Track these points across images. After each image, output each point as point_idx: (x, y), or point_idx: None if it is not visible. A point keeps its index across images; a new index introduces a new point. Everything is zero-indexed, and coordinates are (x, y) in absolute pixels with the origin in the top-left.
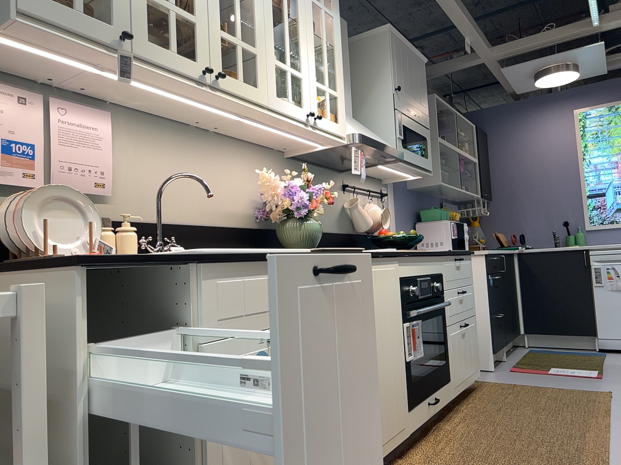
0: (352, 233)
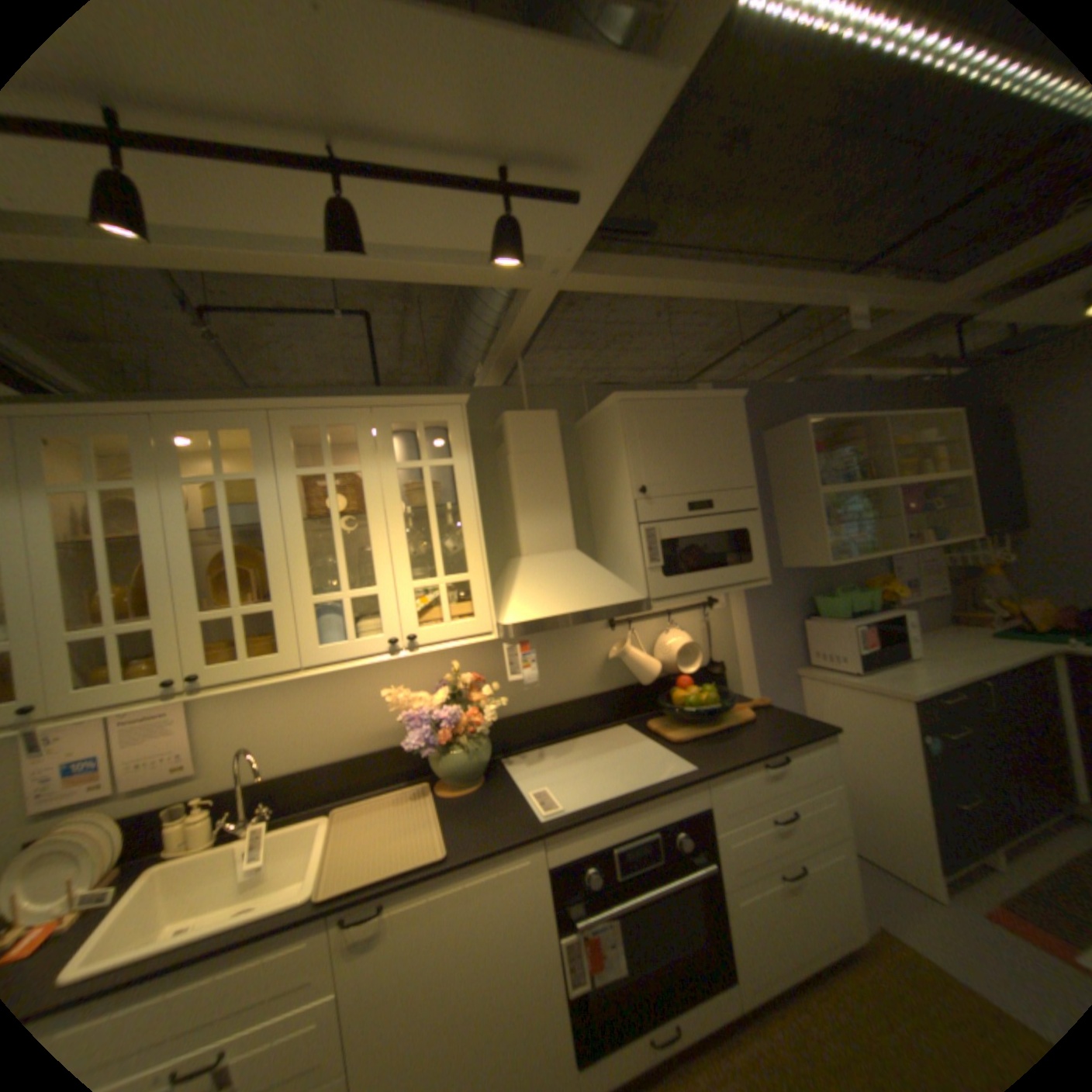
0: (631, 684)
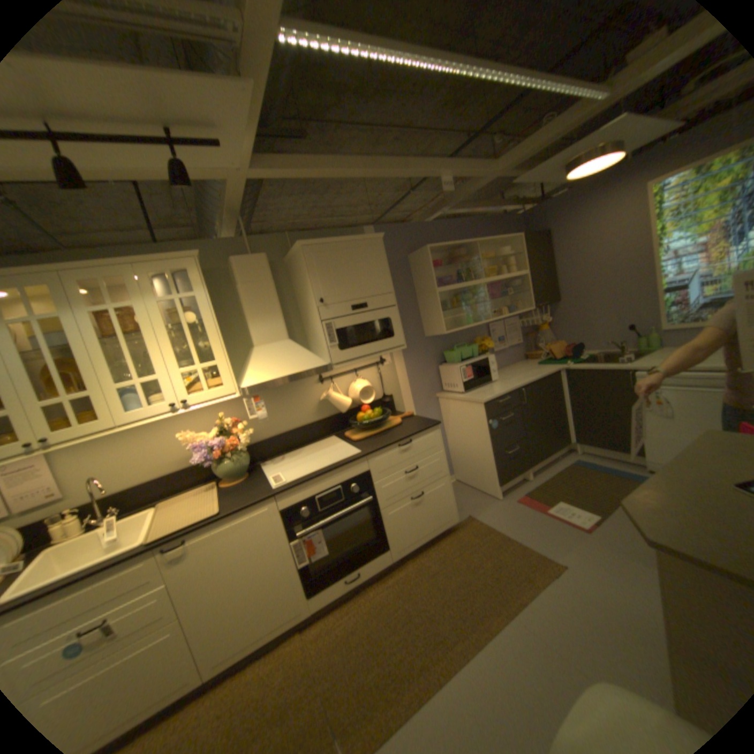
0: (336, 413)
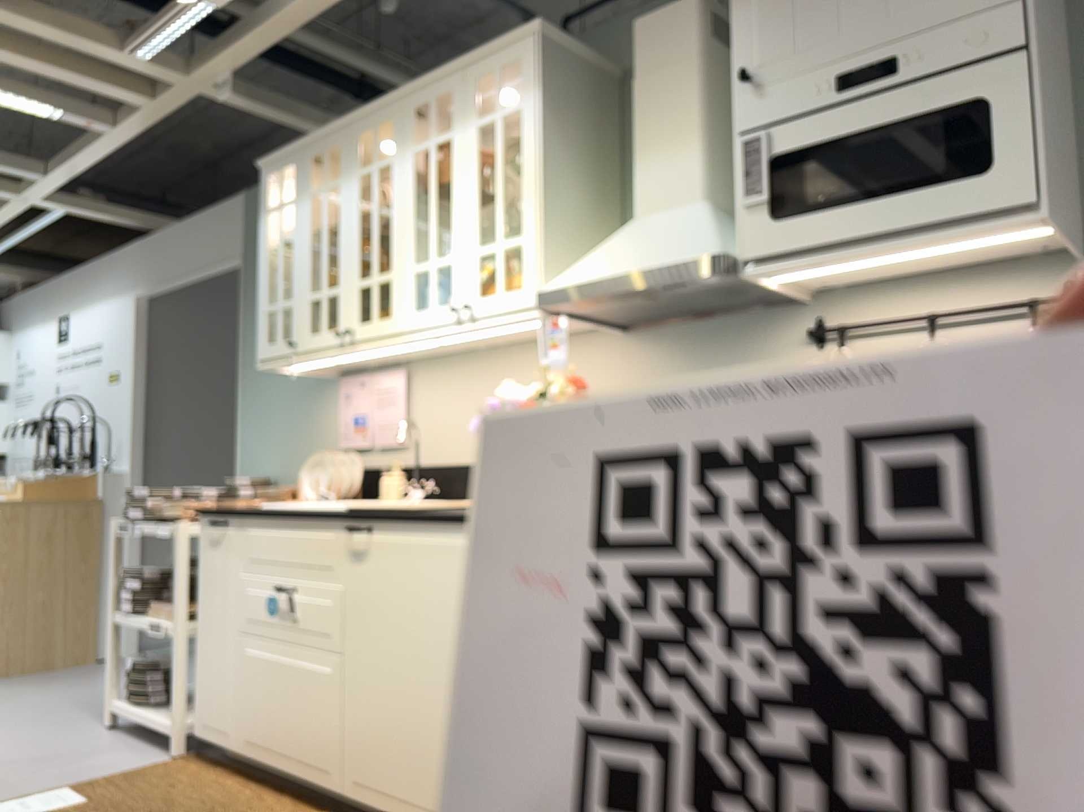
0: None
